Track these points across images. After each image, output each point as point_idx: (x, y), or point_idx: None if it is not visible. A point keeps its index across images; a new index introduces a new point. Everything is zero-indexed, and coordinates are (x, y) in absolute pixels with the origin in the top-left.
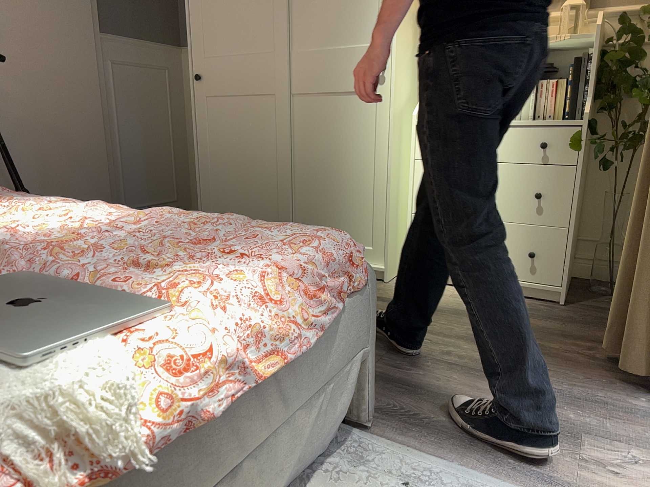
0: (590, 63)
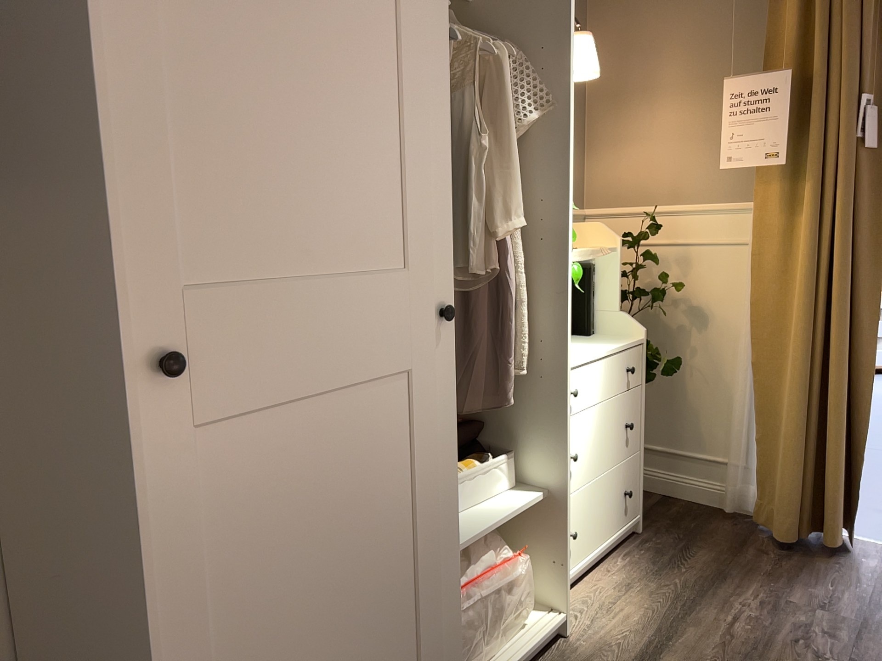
0: (595, 275)
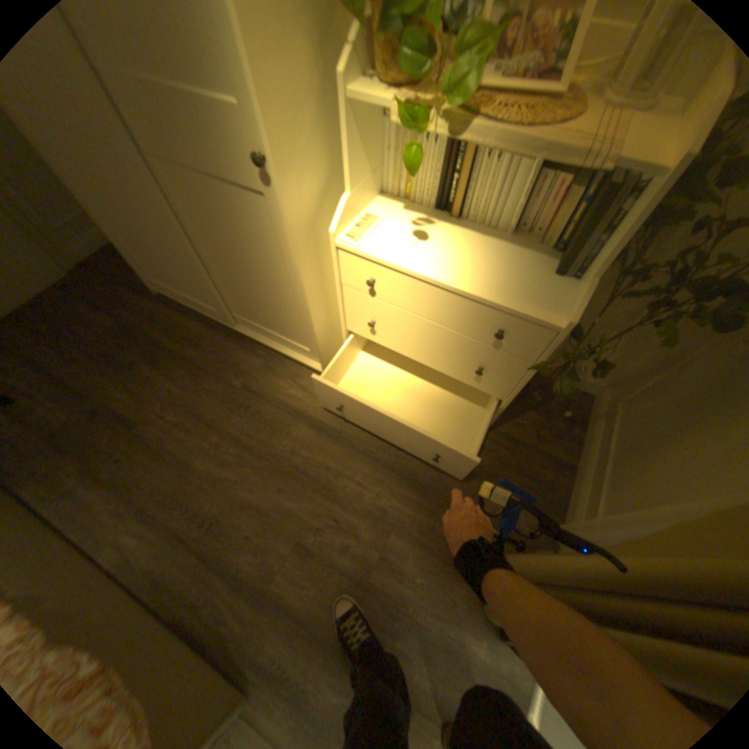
0: (631, 198)
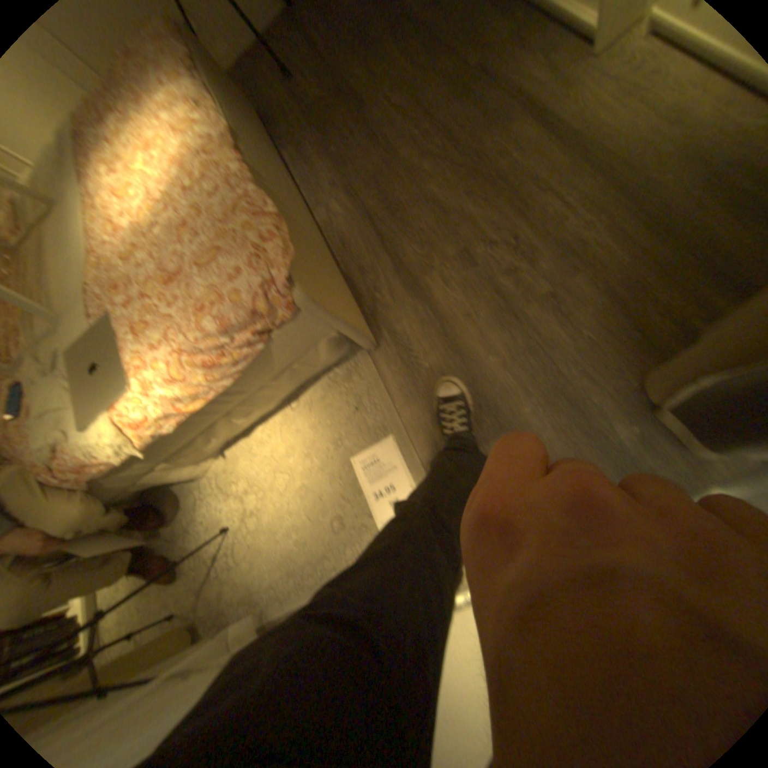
0: None
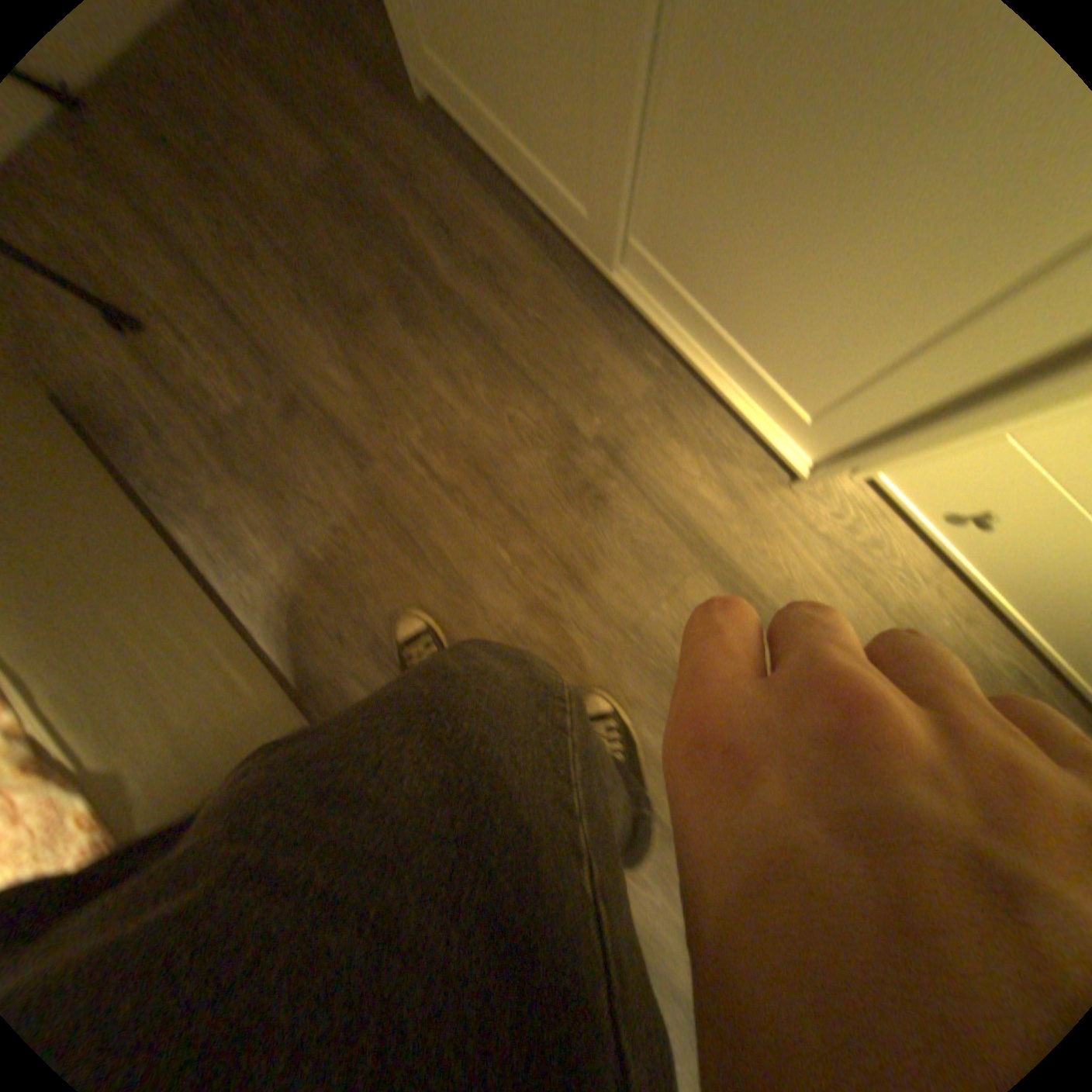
0: None
